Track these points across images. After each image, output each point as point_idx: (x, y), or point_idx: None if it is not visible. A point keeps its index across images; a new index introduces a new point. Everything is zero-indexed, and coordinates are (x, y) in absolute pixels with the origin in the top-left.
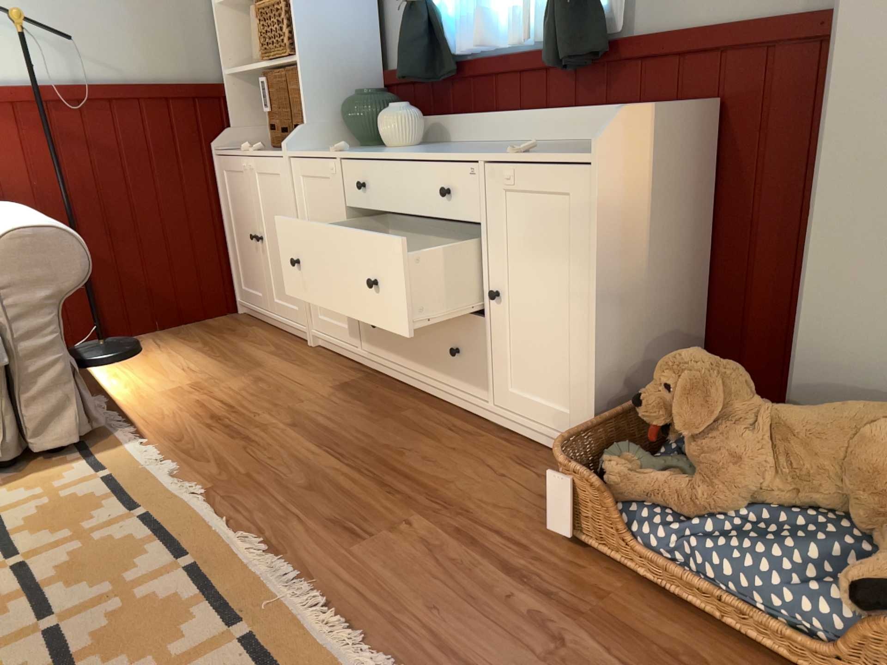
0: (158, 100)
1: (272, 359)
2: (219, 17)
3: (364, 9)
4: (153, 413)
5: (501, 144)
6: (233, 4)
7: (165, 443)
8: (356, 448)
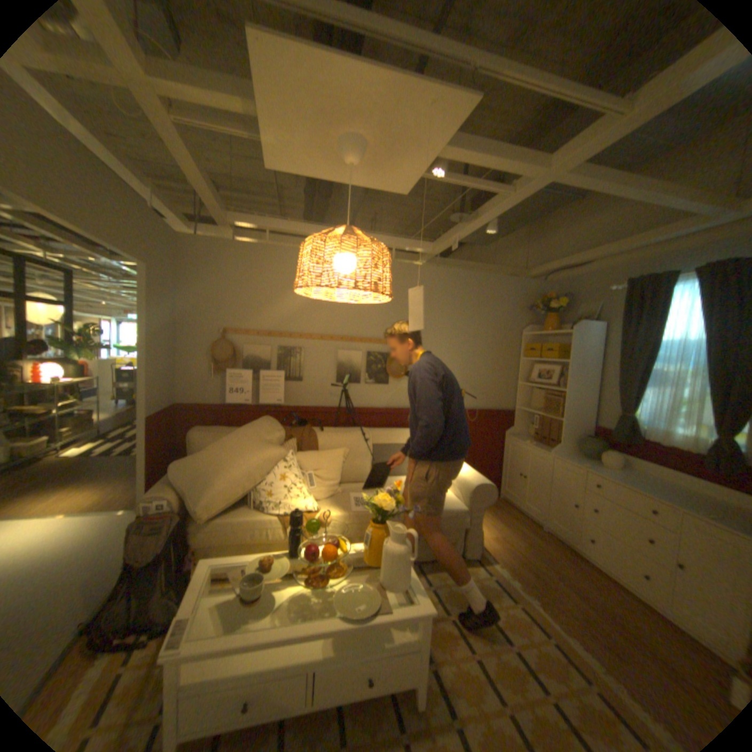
0: (492, 414)
1: (530, 533)
2: (519, 387)
3: (592, 402)
4: (494, 549)
5: (671, 485)
6: (525, 382)
7: (509, 570)
8: (599, 607)
